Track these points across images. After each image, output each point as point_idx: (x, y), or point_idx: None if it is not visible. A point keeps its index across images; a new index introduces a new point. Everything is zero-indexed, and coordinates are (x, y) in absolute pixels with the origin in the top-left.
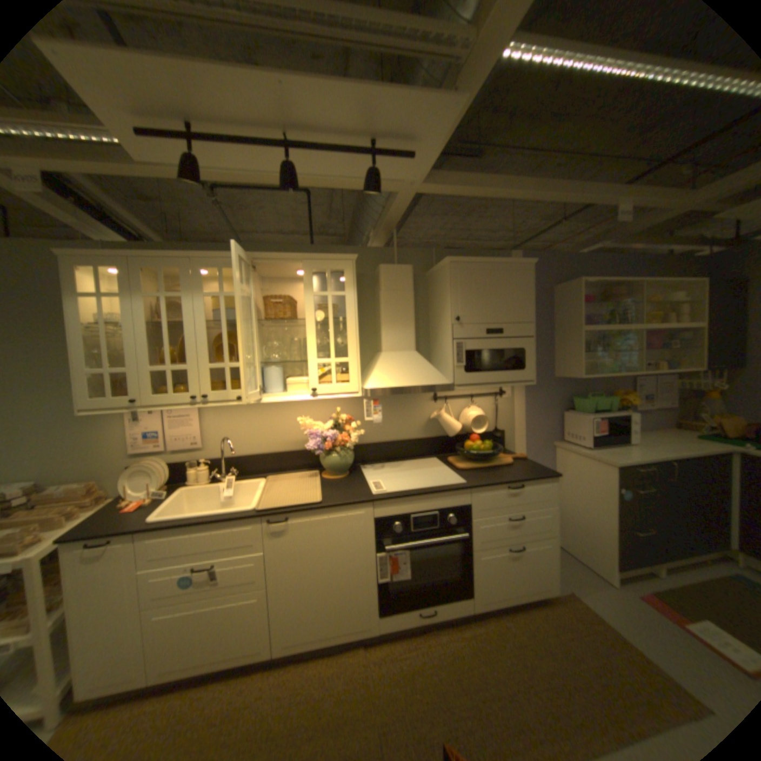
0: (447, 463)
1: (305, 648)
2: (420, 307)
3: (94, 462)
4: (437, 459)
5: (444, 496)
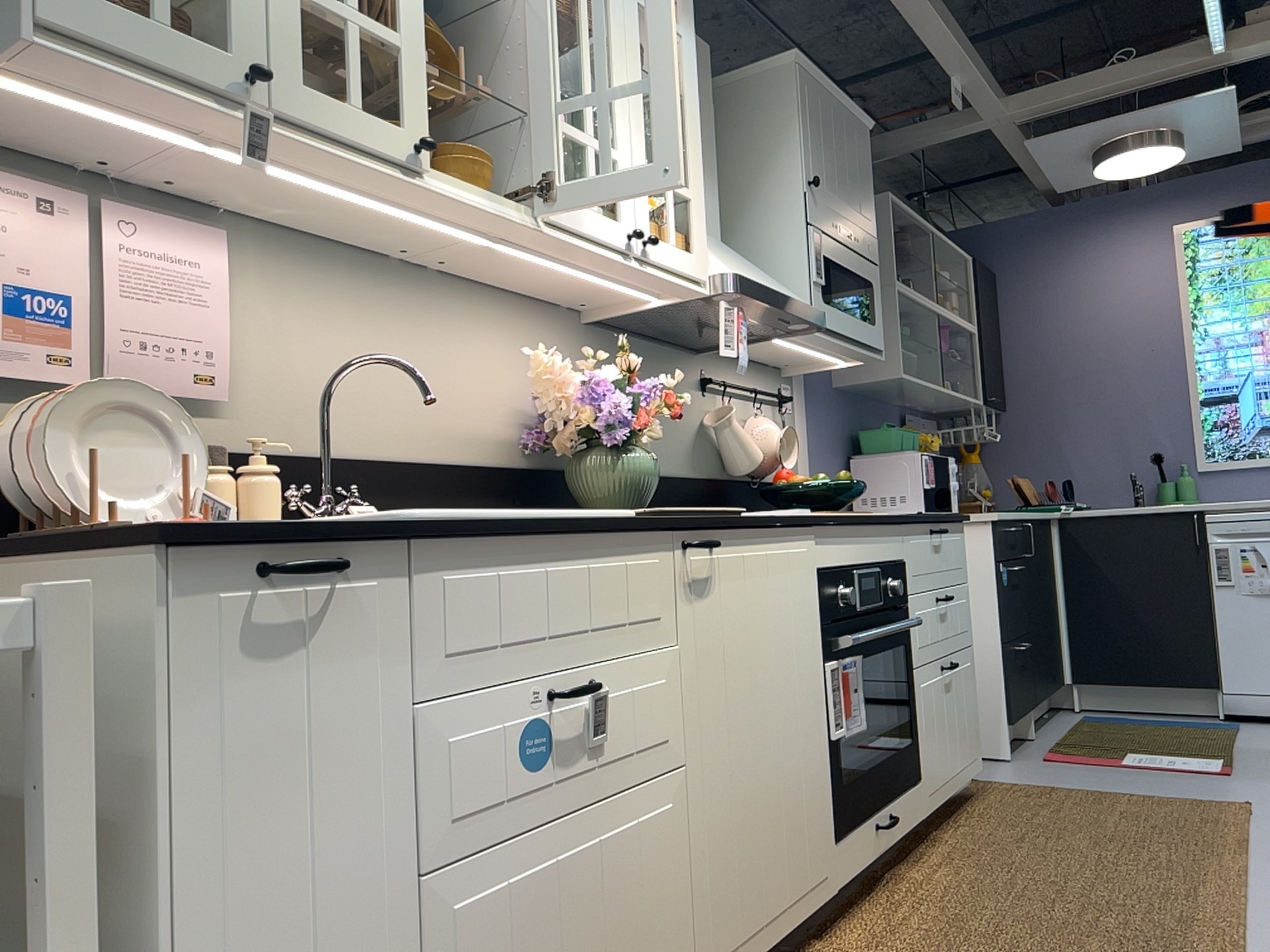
0: None
1: None
2: None
3: None
4: None
5: (882, 533)
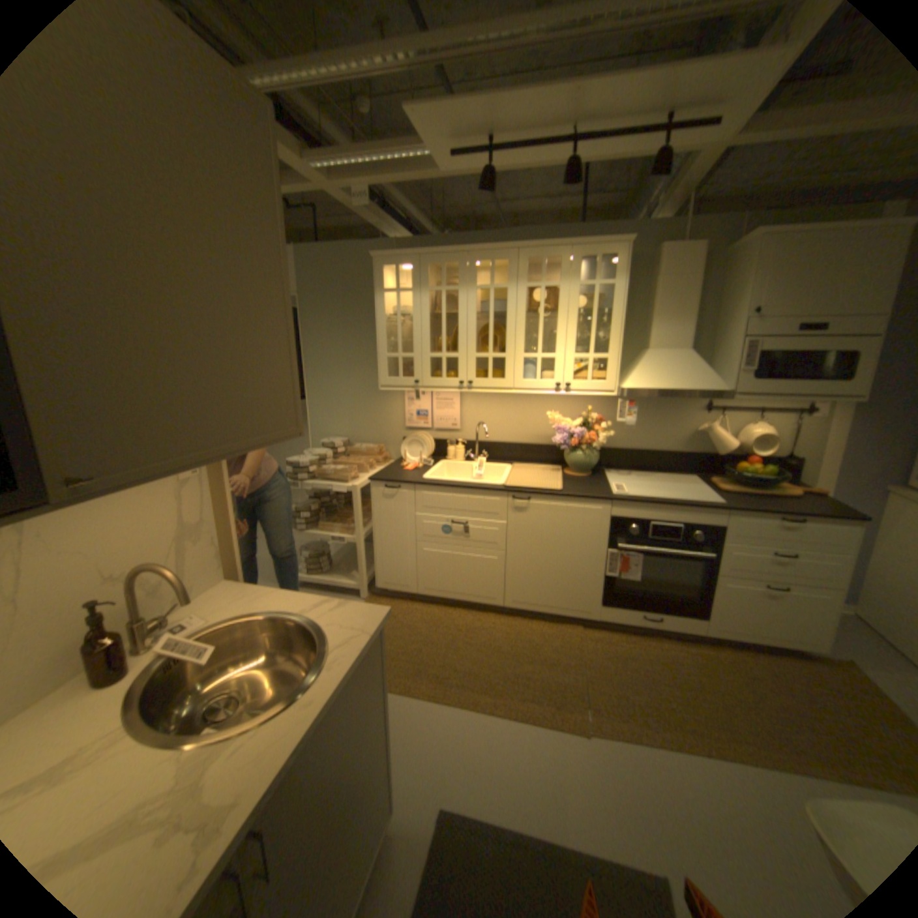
0: (709, 483)
1: (531, 608)
2: (710, 294)
3: (382, 430)
4: (698, 478)
5: (694, 511)
